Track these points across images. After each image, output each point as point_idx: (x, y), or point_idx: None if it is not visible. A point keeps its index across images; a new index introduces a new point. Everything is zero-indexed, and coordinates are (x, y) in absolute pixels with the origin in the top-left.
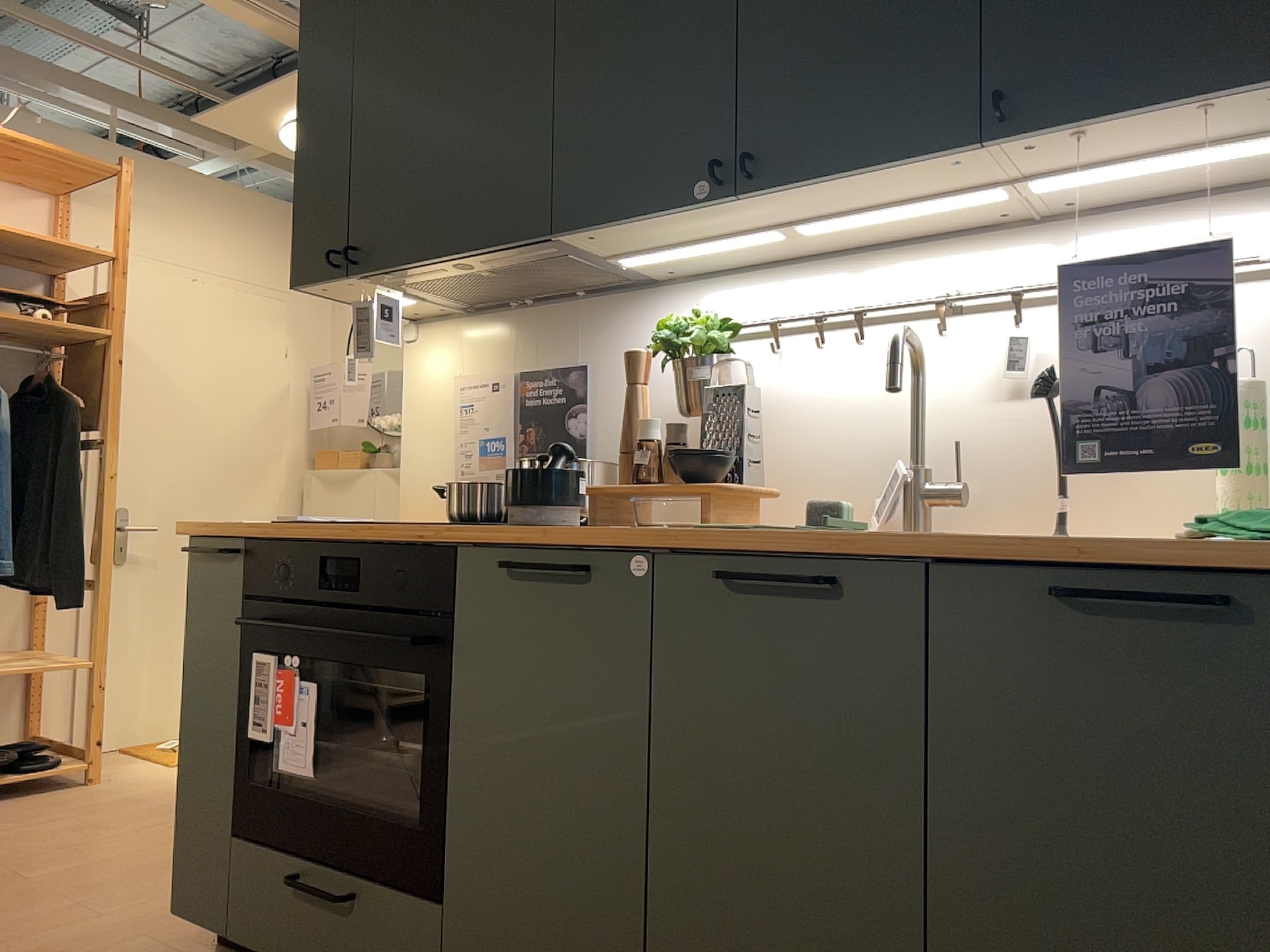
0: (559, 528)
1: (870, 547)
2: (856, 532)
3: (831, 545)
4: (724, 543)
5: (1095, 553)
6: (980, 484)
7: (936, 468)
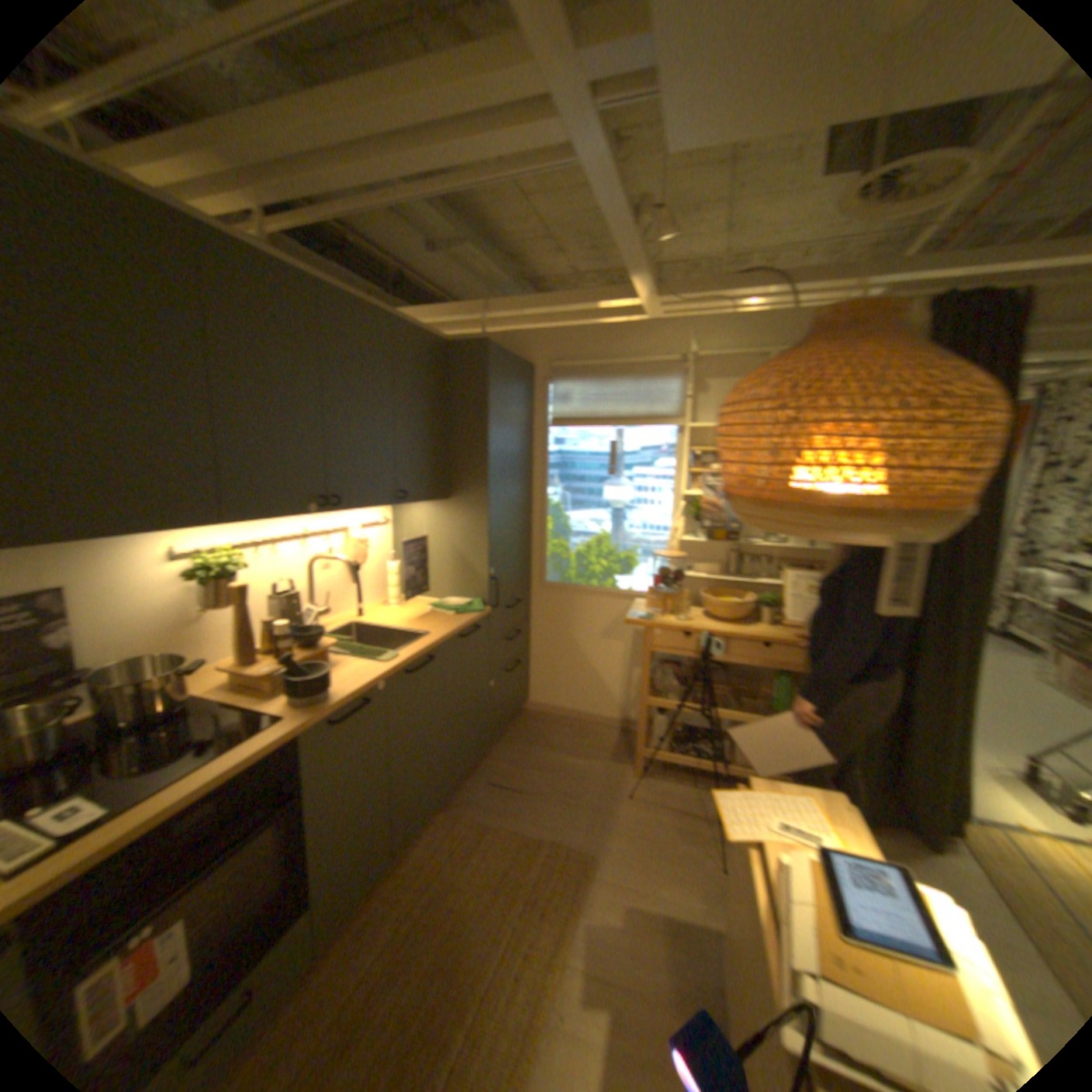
0: (330, 694)
1: (437, 645)
2: (421, 642)
3: (430, 648)
4: (409, 662)
5: (466, 627)
6: (319, 605)
7: (314, 604)
